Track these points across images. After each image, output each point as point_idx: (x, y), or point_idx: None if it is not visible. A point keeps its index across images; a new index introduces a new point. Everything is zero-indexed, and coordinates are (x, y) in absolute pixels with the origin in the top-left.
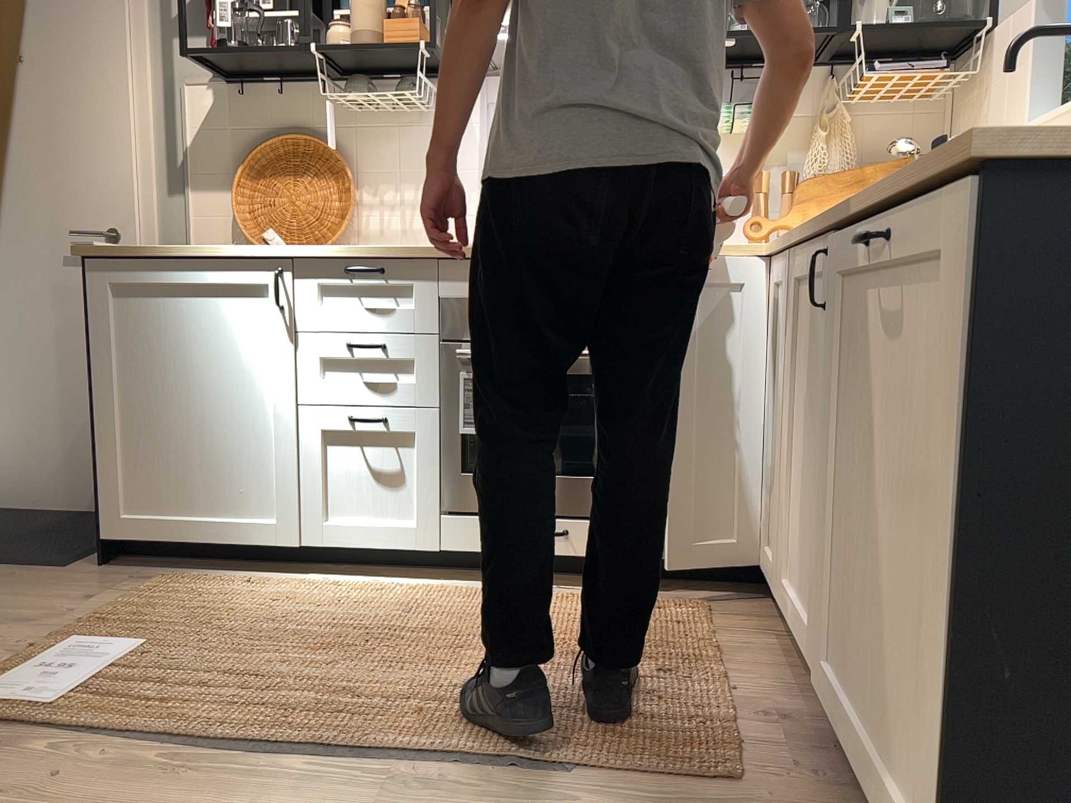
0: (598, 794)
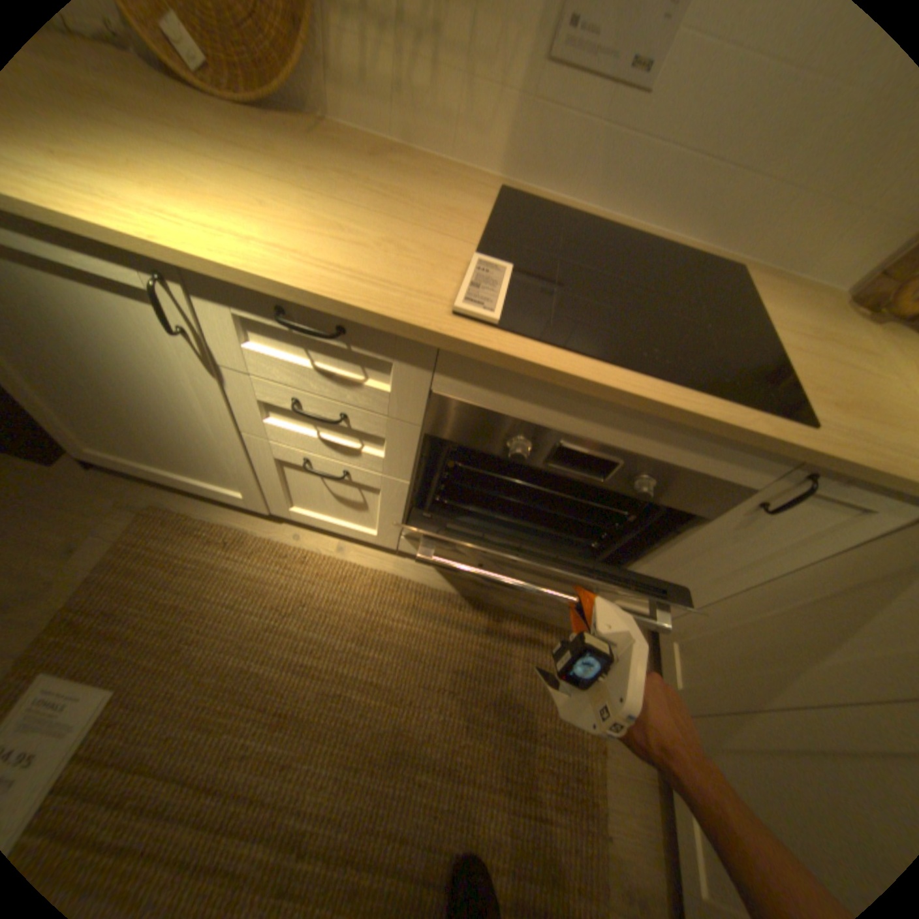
0: None
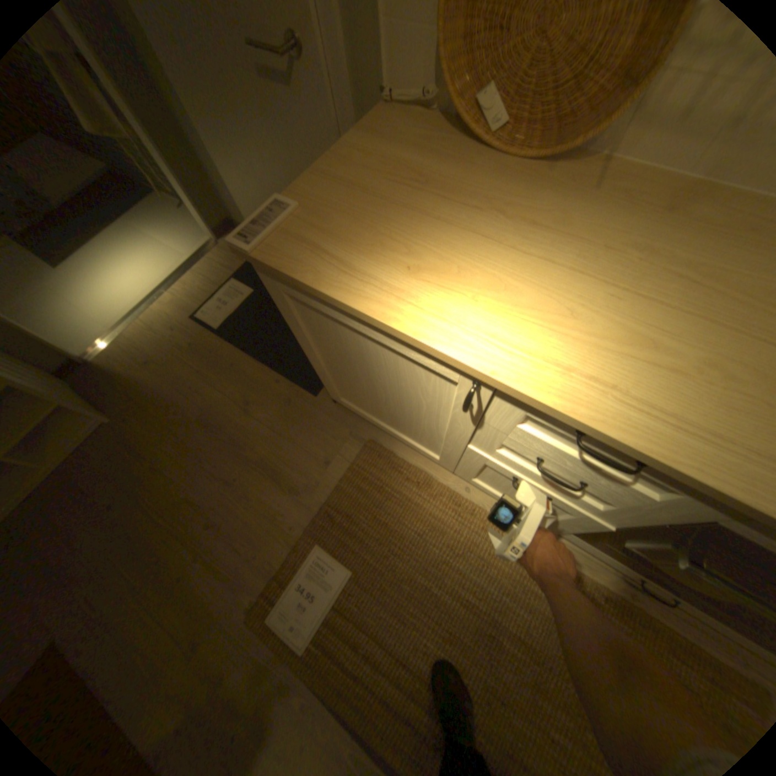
0: None
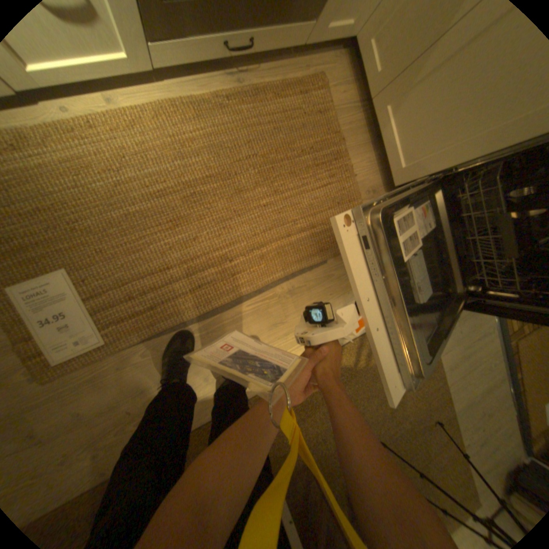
0: (332, 266)
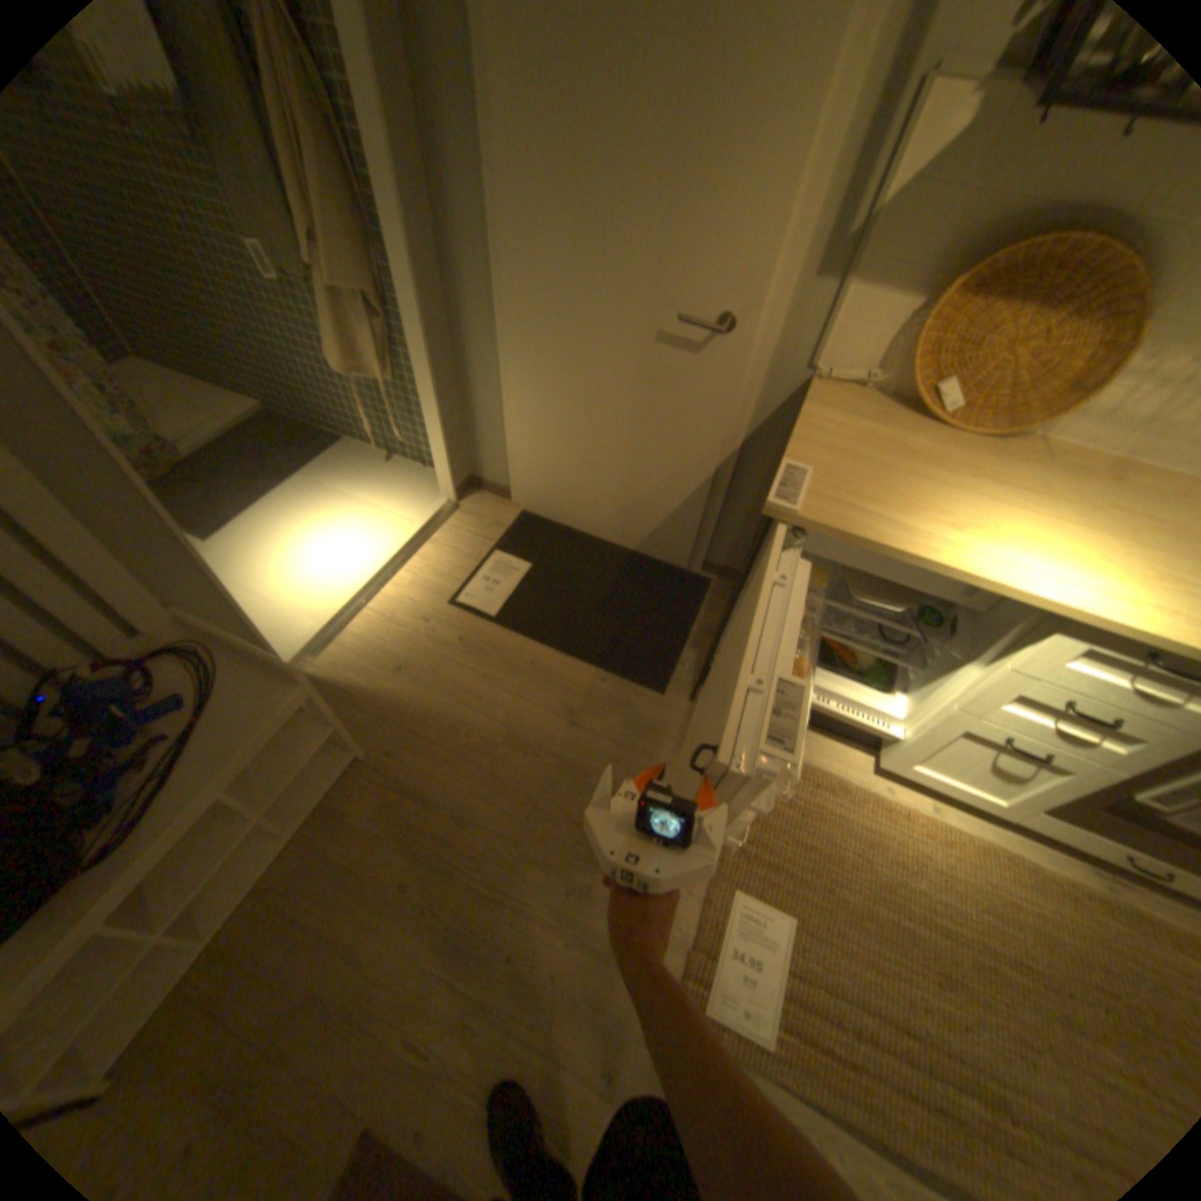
0: None
